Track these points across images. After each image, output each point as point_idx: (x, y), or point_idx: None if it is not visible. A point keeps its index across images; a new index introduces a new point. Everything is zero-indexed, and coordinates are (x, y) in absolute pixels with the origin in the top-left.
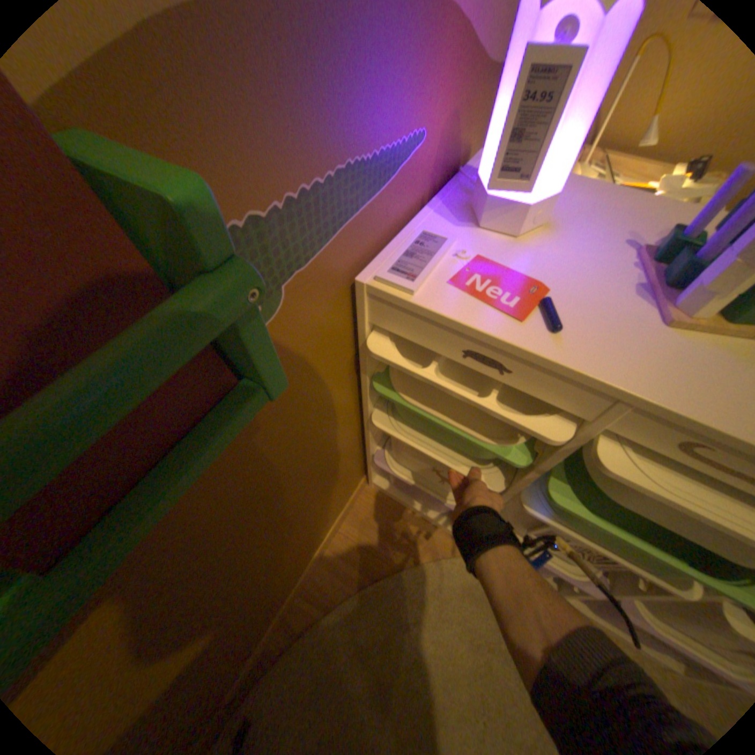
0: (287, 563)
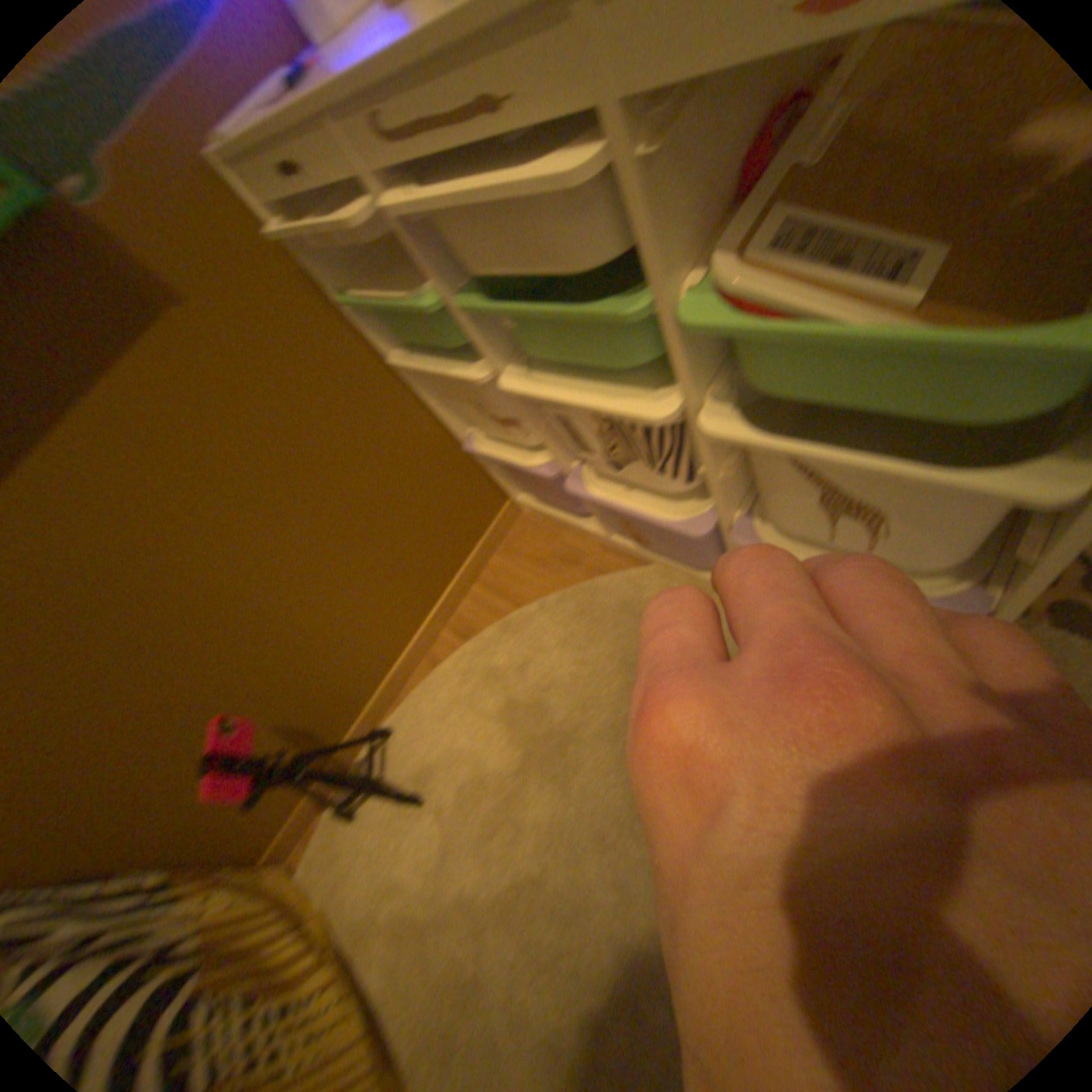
0: (374, 559)
